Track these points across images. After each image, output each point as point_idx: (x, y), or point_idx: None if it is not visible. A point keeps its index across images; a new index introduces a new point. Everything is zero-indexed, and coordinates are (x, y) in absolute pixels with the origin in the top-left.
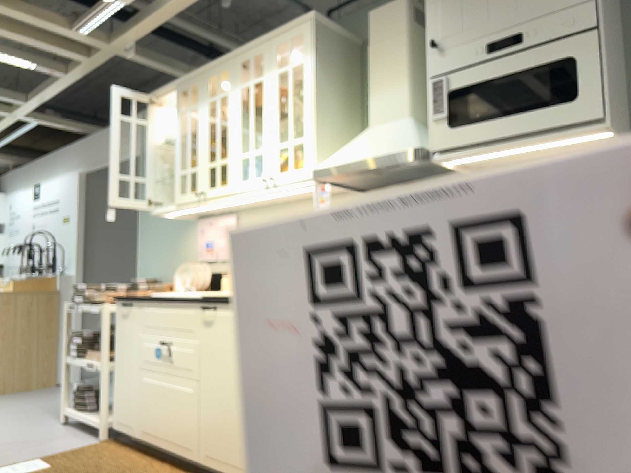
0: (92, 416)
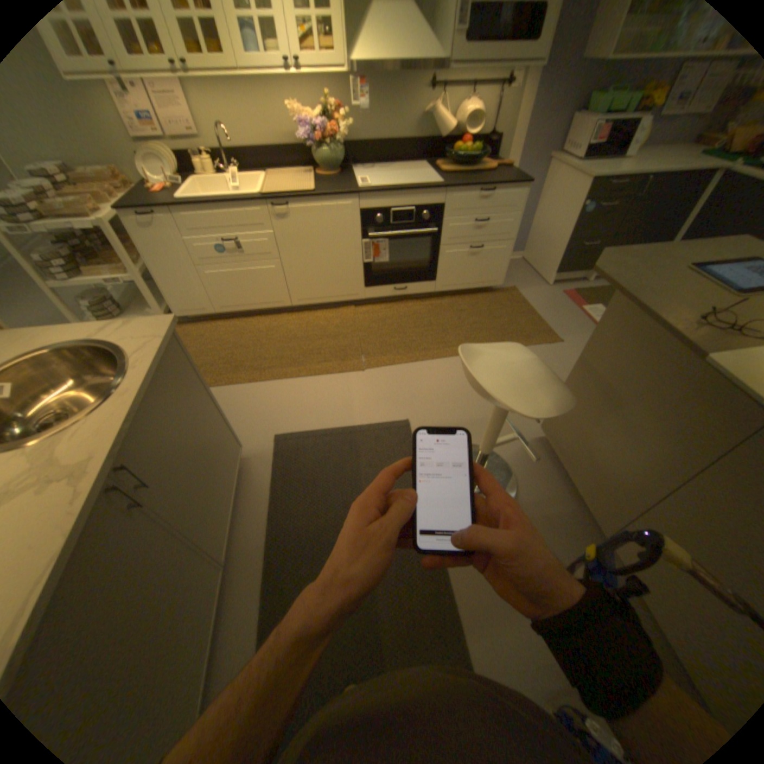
0: None
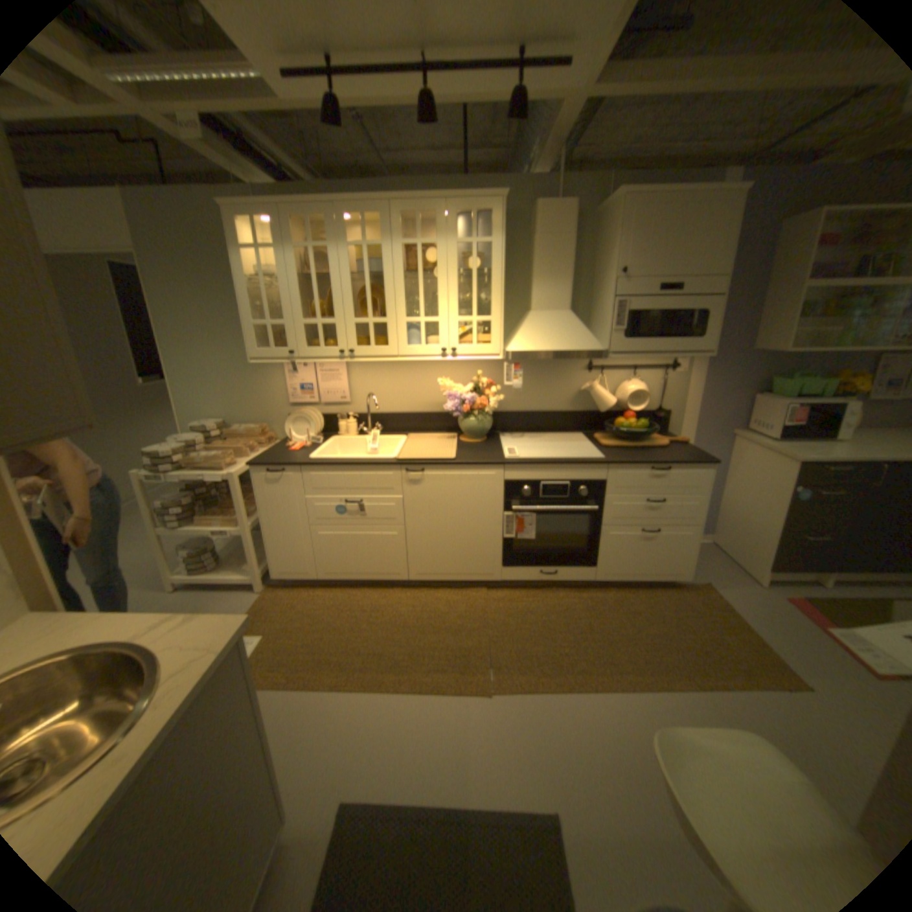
0: (225, 575)
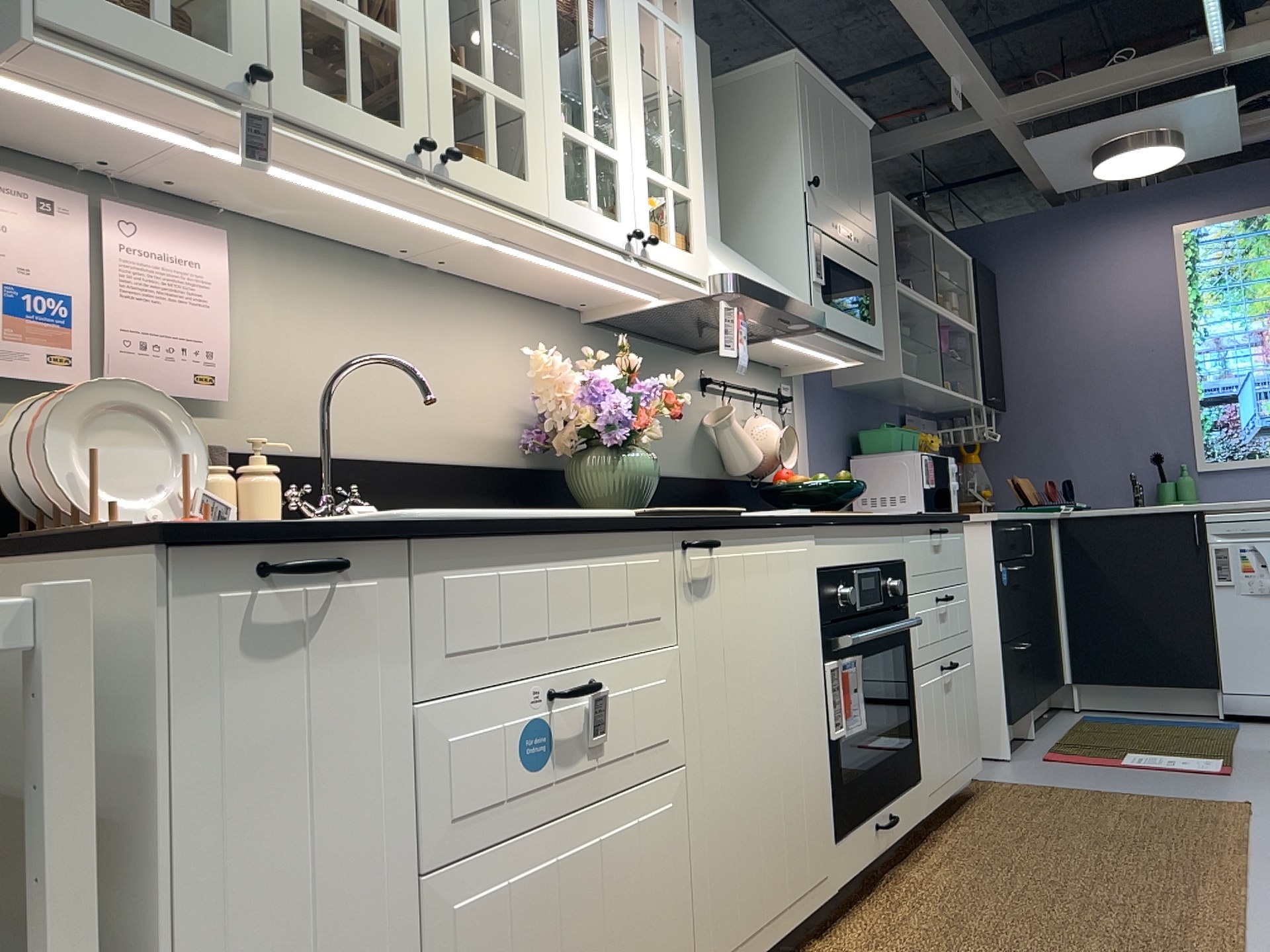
0: None
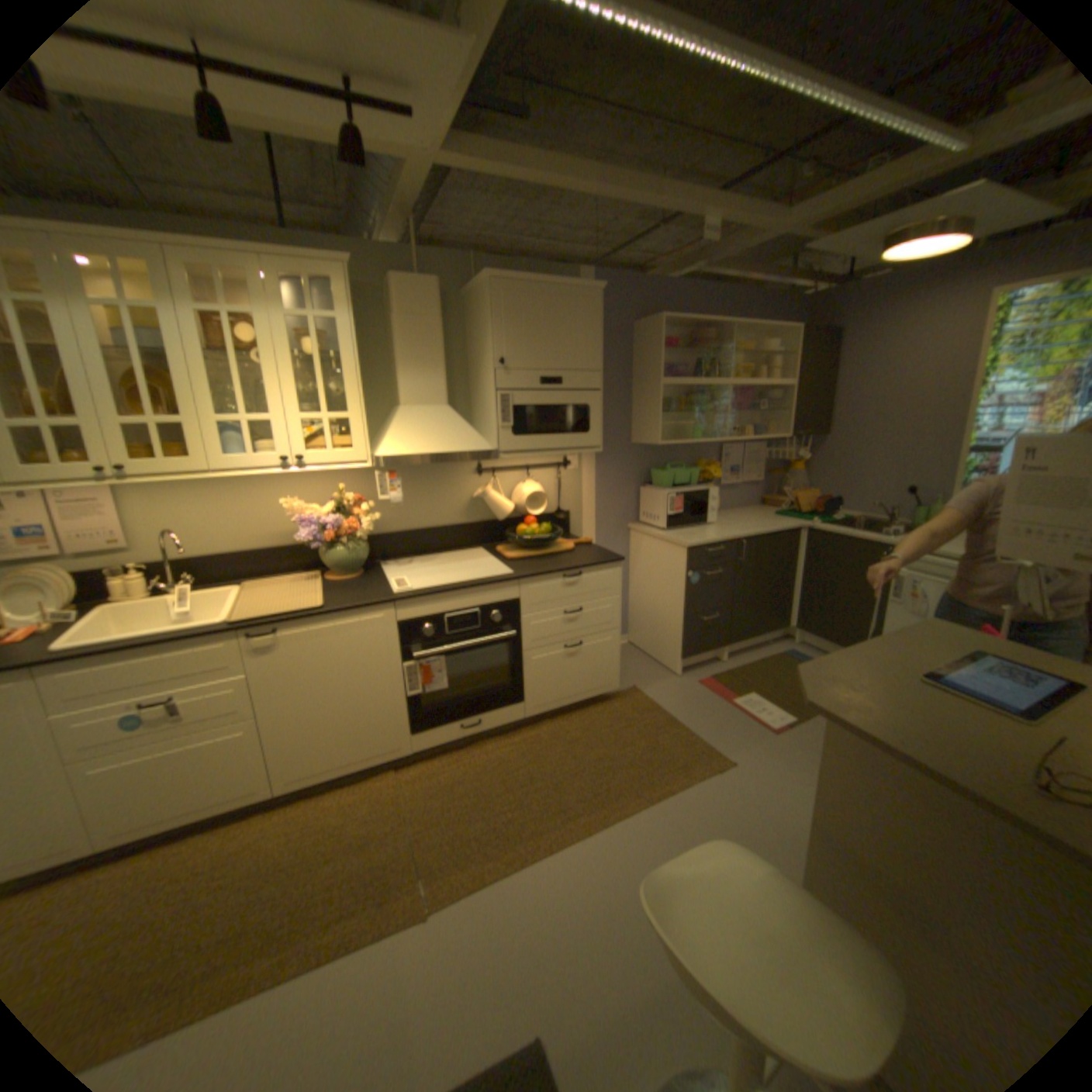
0: None
